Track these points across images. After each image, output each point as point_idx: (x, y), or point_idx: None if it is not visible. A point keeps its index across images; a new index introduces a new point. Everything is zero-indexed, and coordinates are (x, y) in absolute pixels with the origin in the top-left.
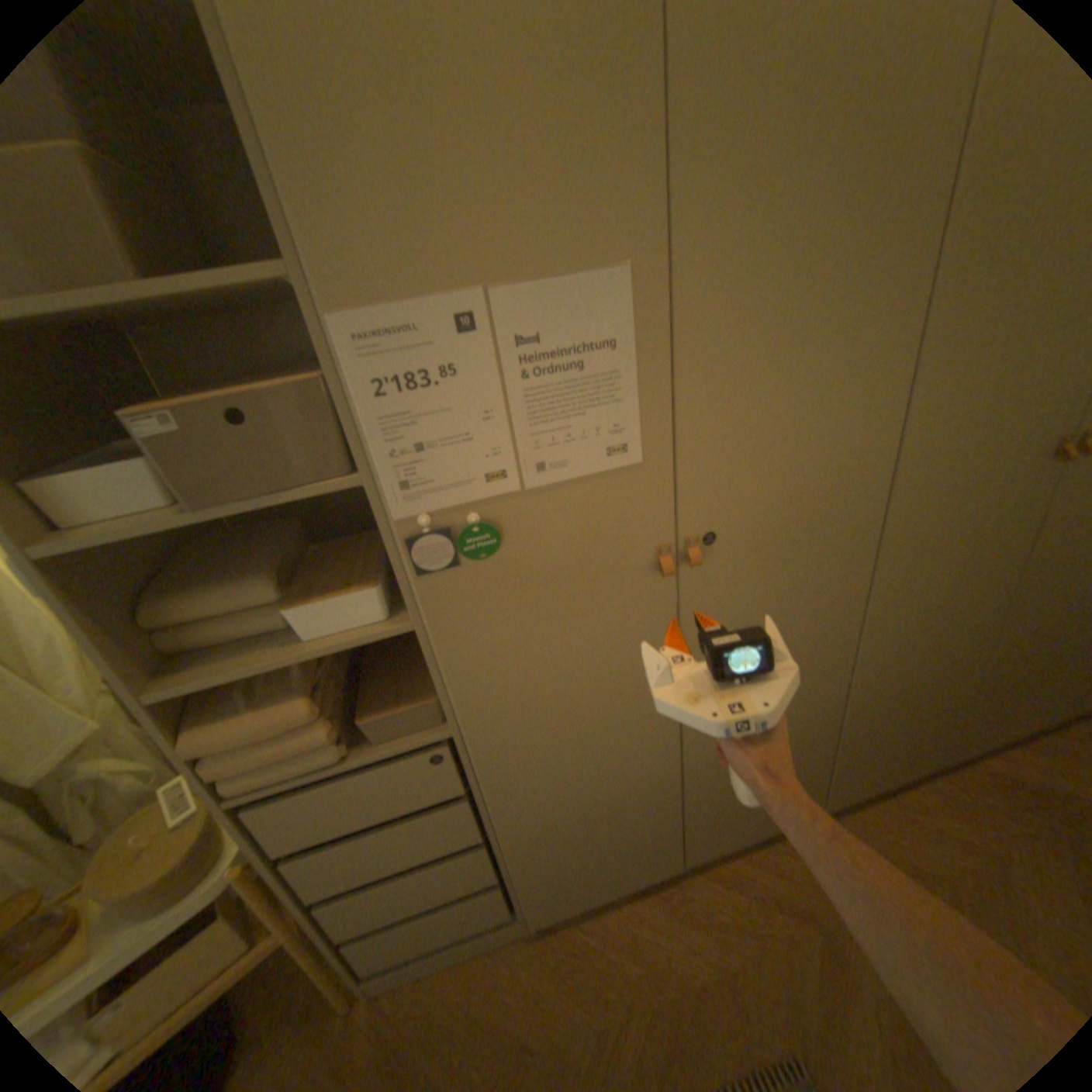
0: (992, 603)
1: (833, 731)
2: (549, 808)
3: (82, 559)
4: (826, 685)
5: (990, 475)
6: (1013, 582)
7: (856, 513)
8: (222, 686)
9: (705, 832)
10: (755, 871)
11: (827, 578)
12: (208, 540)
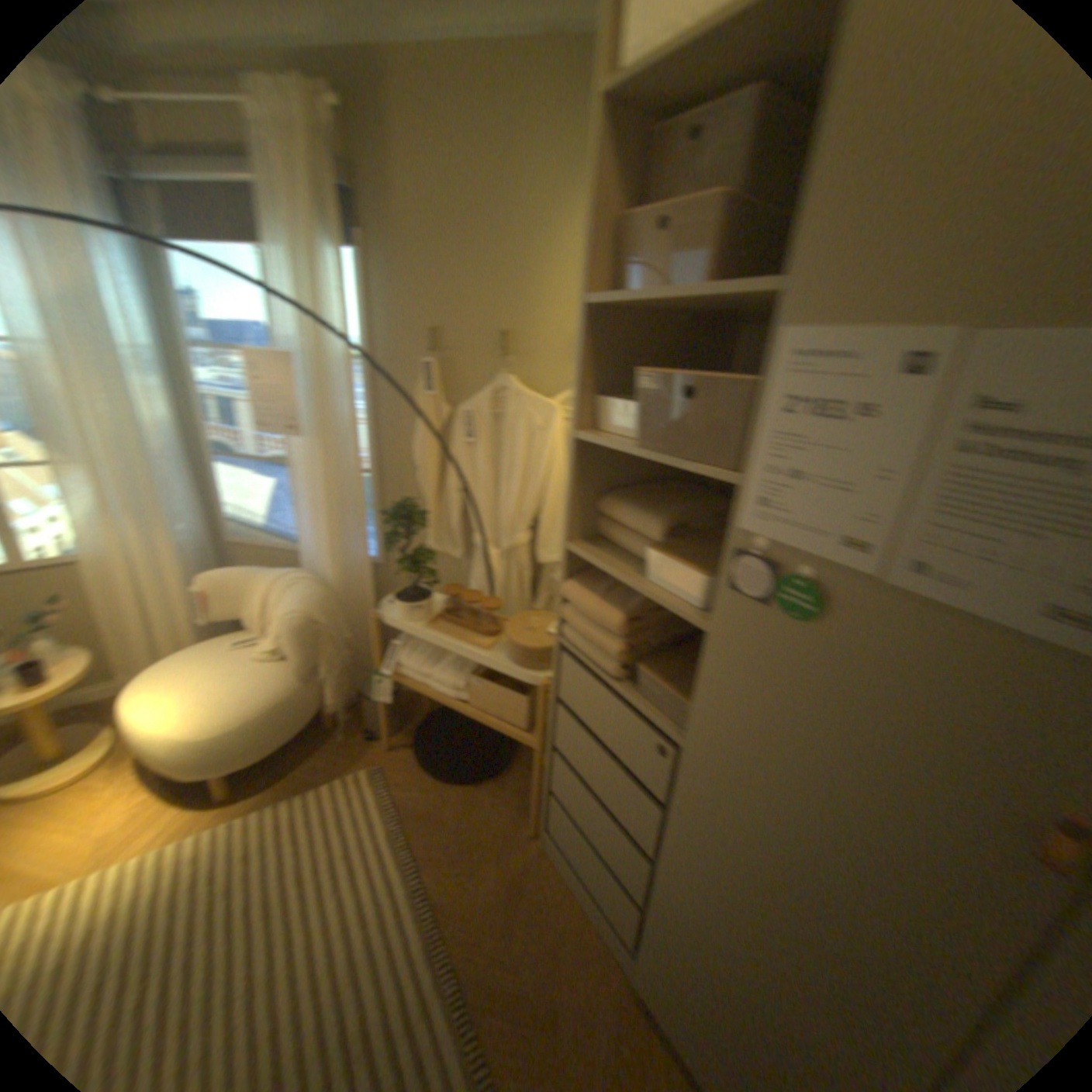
0: None
1: None
2: (711, 916)
3: (595, 452)
4: None
5: None
6: None
7: None
8: (606, 575)
9: None
10: None
11: None
12: (673, 485)
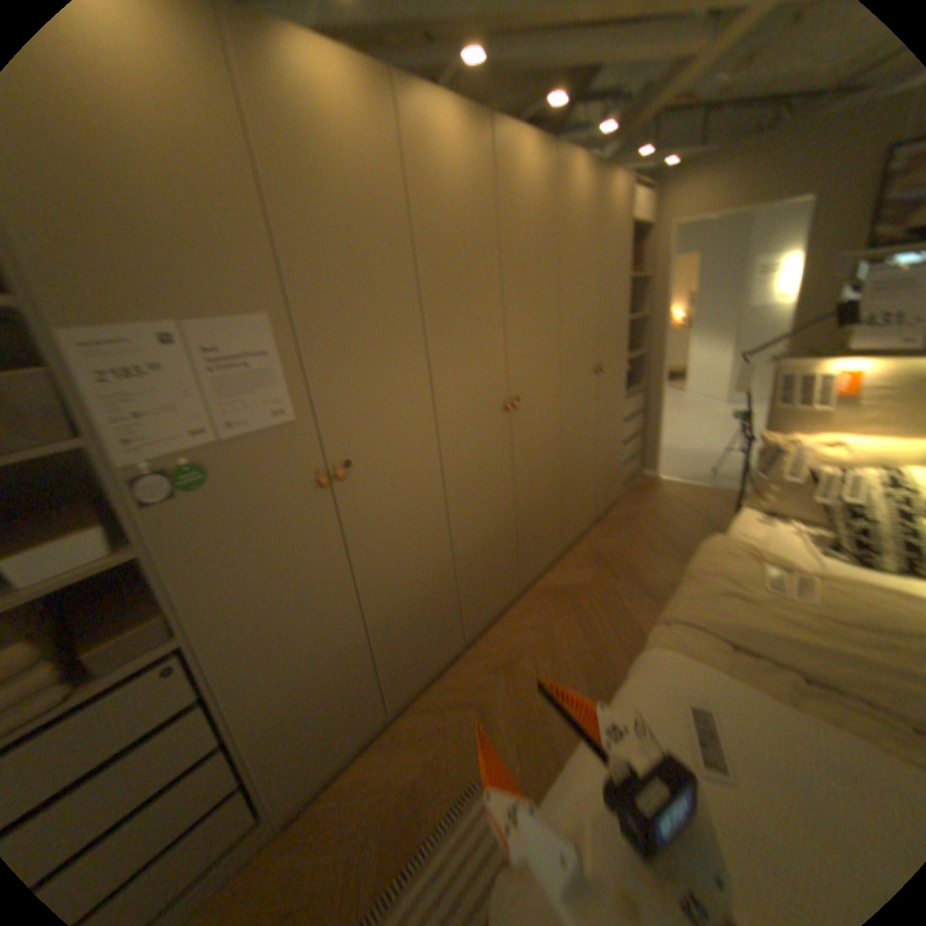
0: (506, 489)
1: (452, 582)
2: (274, 691)
3: None
4: (440, 551)
5: (481, 422)
6: (511, 477)
7: (425, 445)
8: None
9: (394, 679)
10: (433, 699)
11: (421, 483)
12: None
